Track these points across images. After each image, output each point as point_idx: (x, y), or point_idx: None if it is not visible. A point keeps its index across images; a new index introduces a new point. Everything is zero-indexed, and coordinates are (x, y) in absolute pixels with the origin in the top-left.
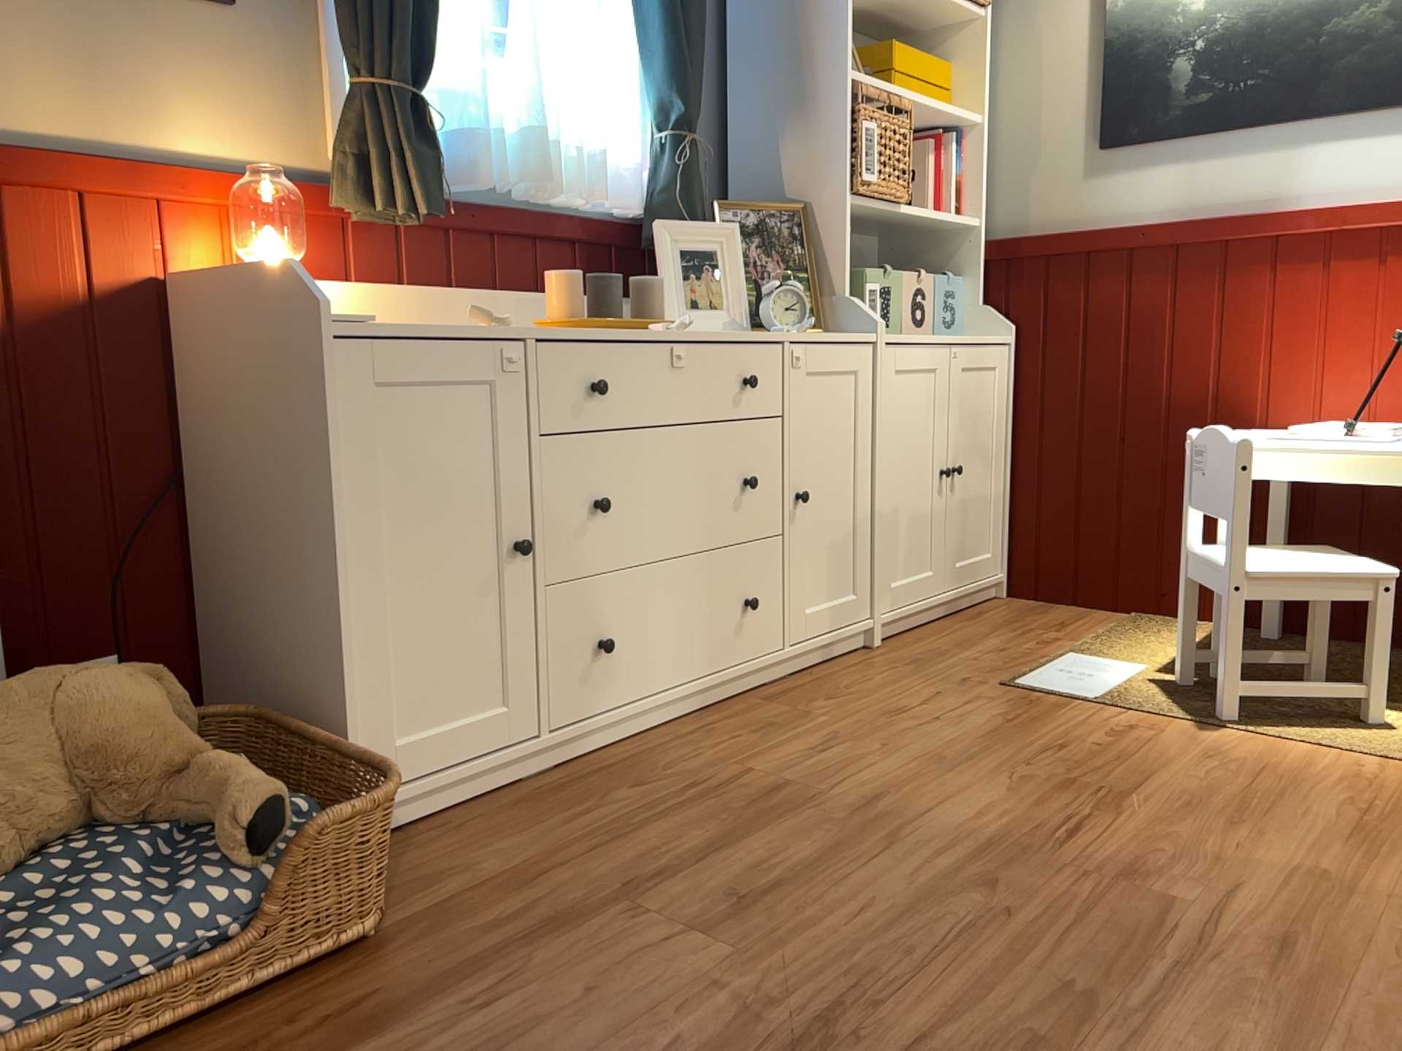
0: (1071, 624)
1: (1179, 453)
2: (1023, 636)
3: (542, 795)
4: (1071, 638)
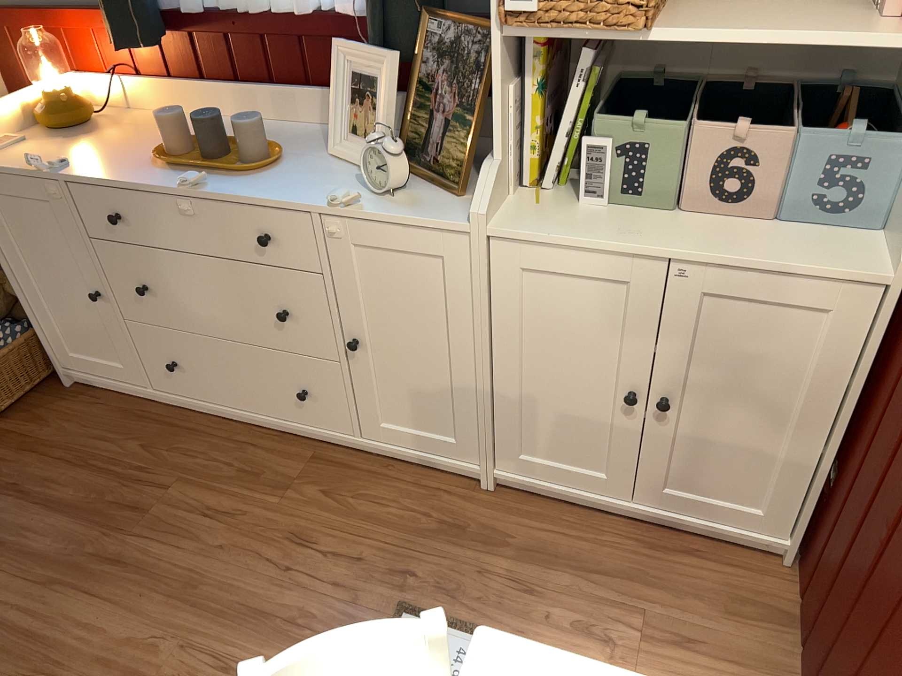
0: (693, 647)
1: (882, 646)
2: (597, 601)
3: (141, 414)
4: (615, 650)
